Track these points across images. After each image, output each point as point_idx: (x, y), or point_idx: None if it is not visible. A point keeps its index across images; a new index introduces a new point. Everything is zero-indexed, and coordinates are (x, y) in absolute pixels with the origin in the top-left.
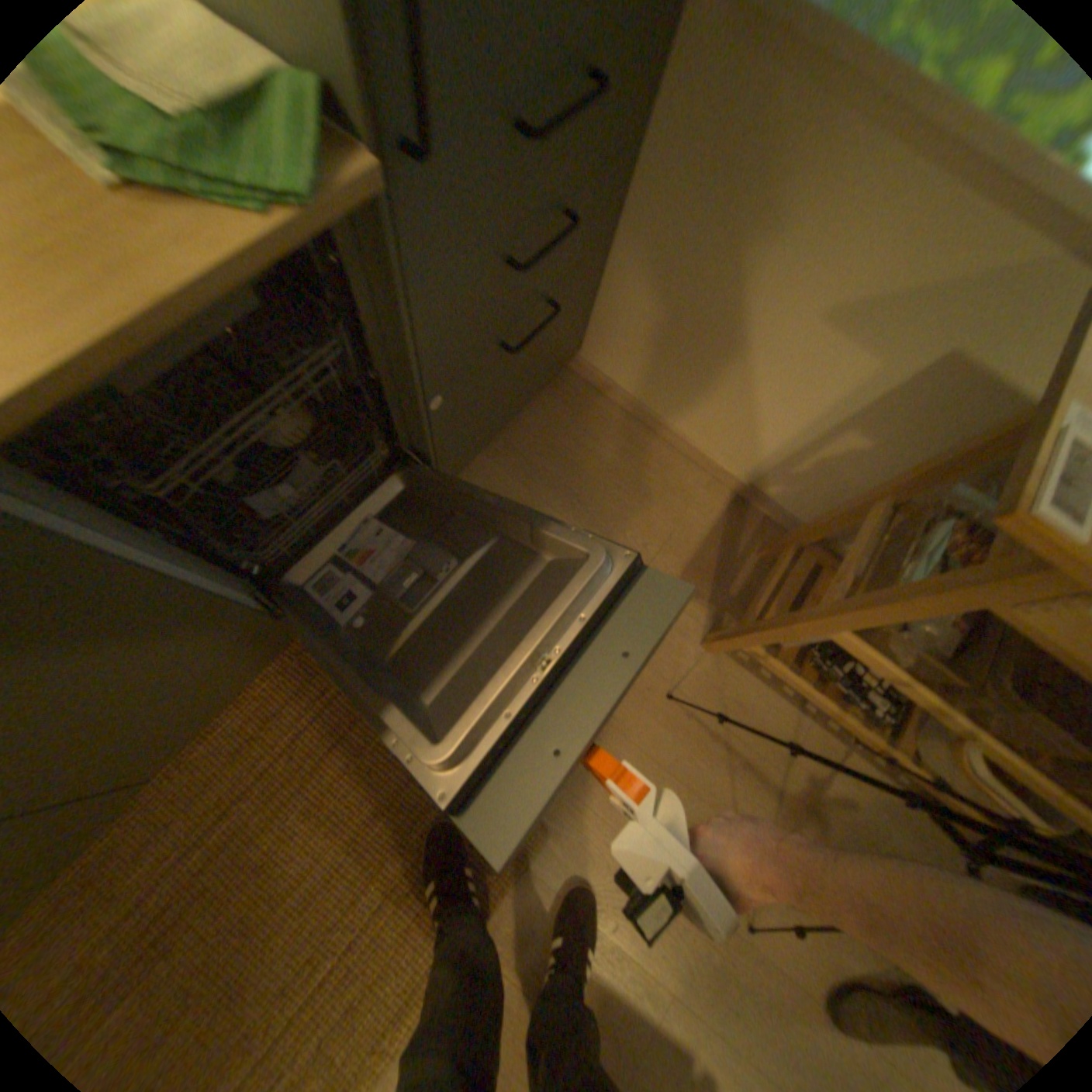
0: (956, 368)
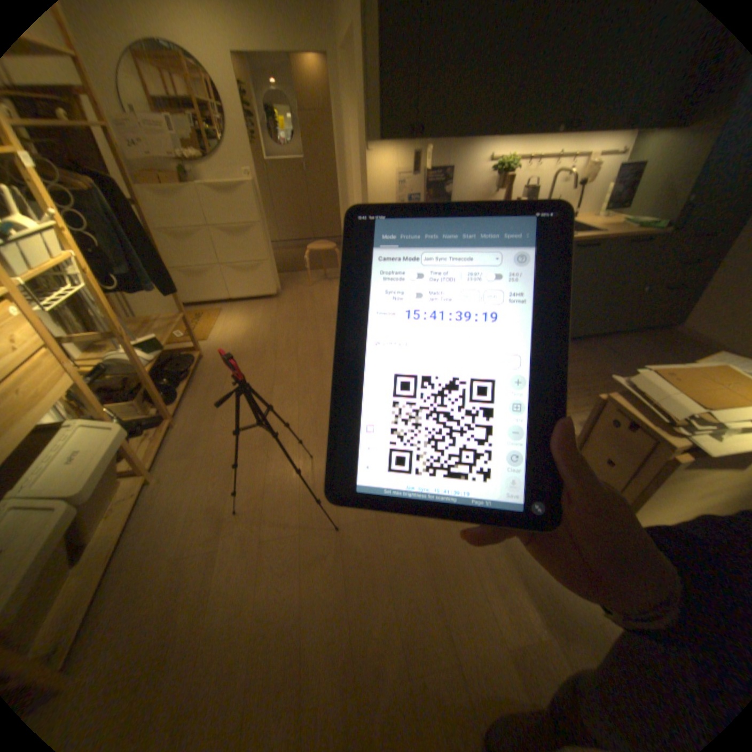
0: None
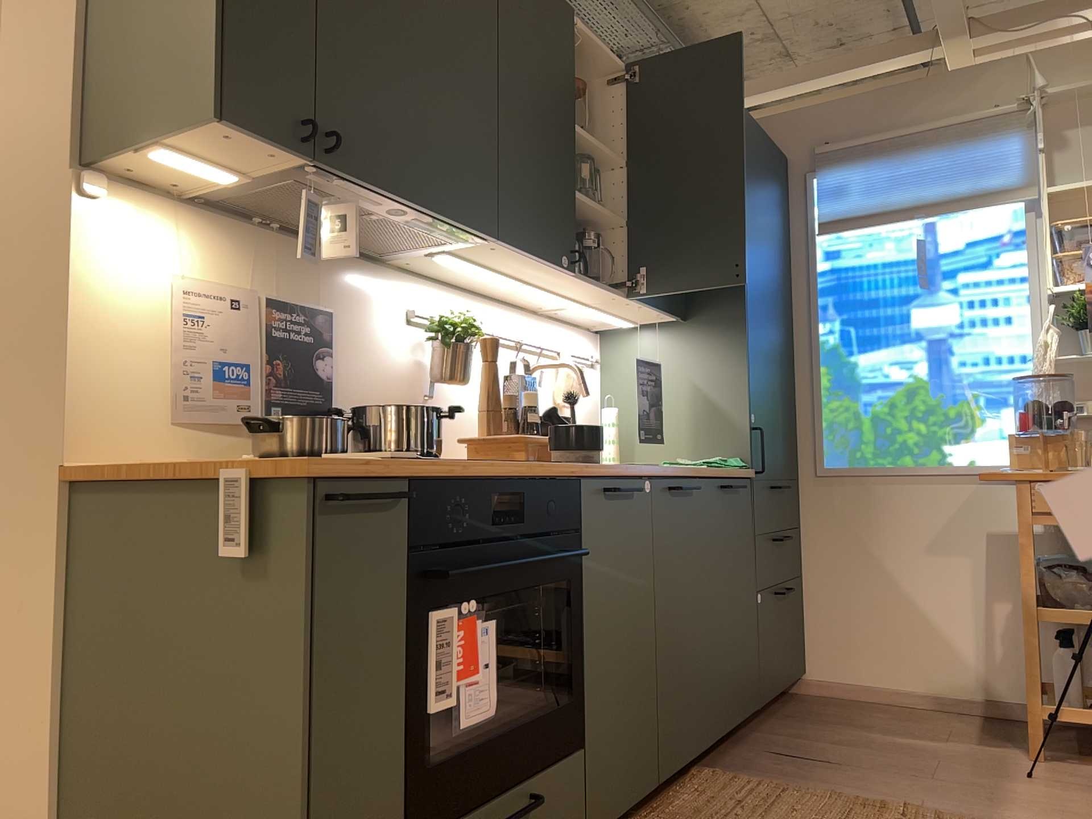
0: (995, 538)
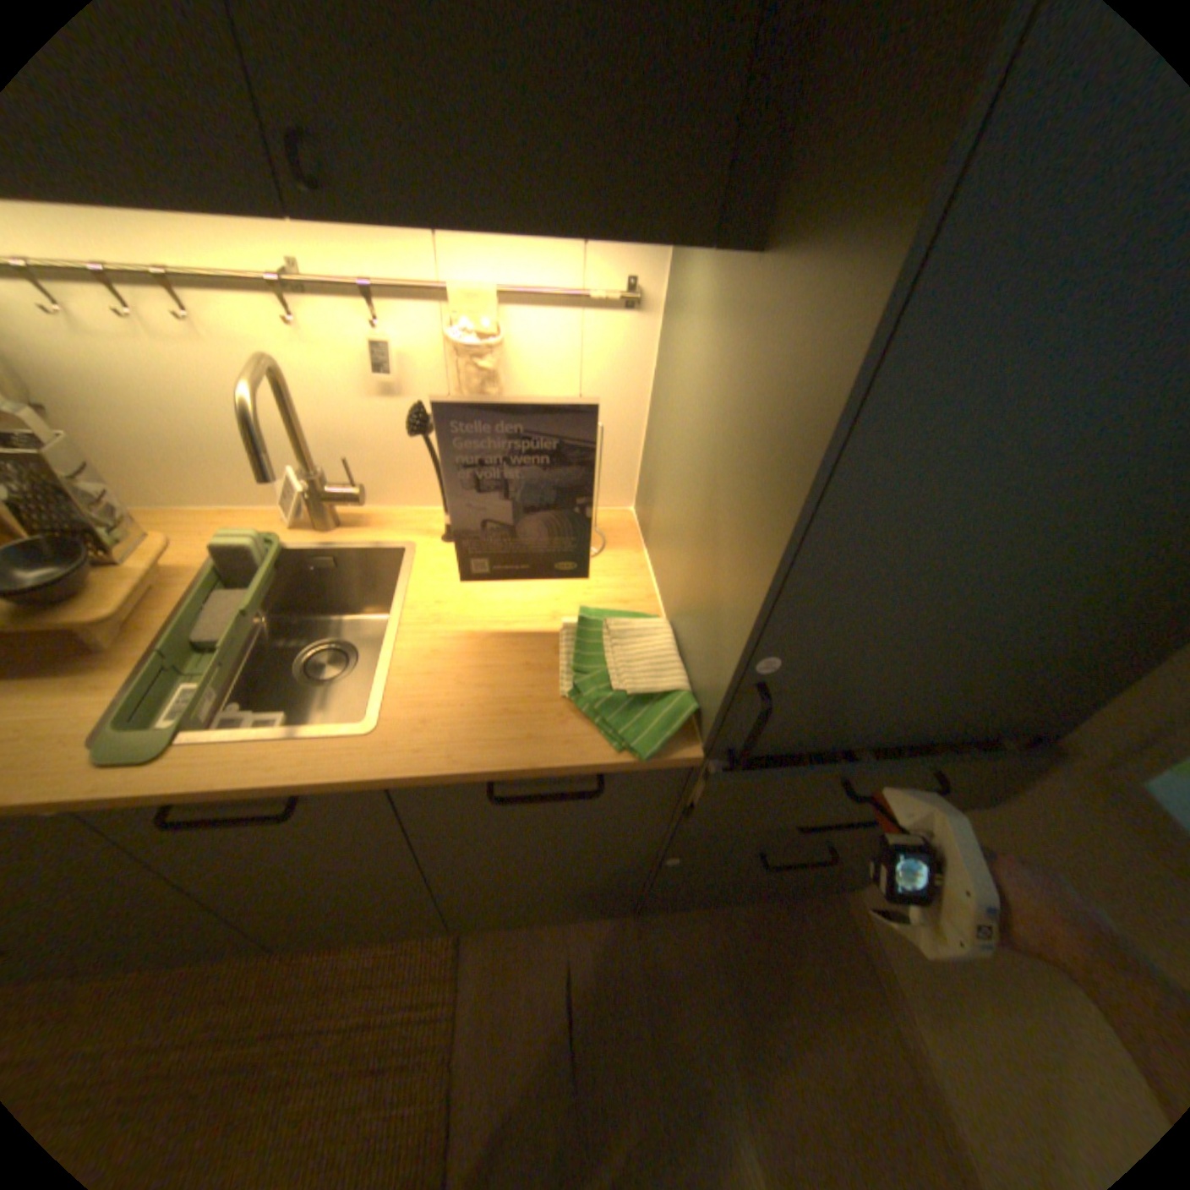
0: None
